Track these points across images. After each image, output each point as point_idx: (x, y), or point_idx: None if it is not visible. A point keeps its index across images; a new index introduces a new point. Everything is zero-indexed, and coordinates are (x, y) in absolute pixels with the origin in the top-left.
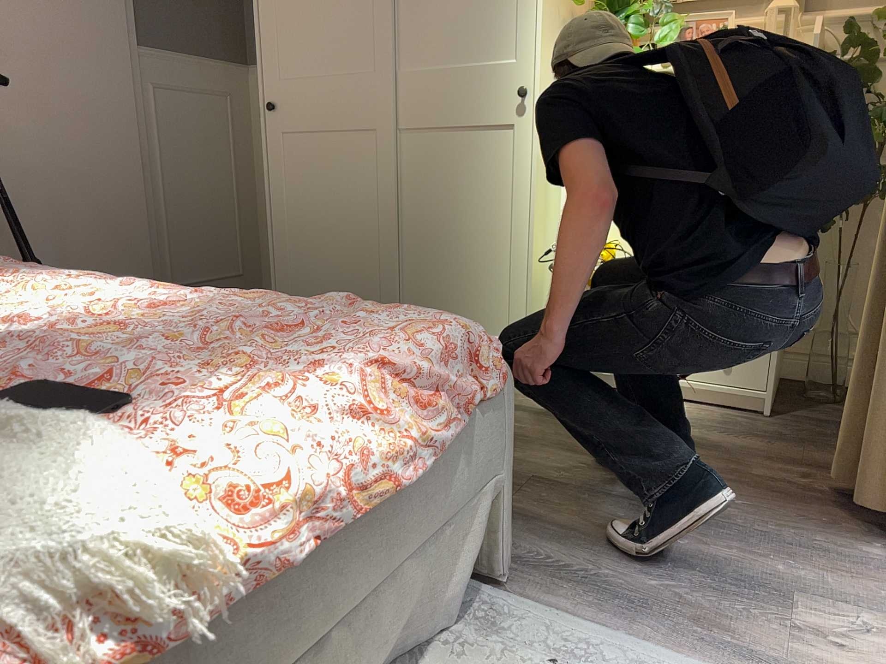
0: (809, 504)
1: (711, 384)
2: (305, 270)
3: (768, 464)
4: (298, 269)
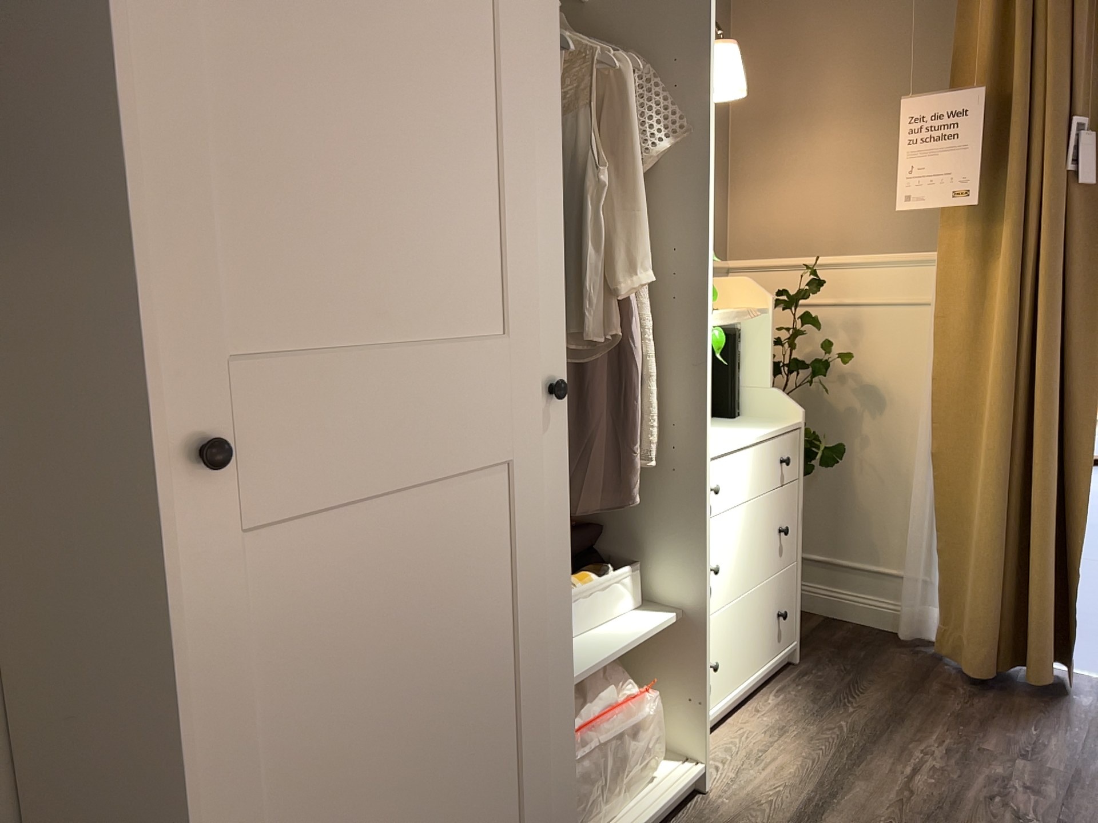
0: (1003, 701)
1: (774, 659)
2: None
3: (923, 696)
4: None
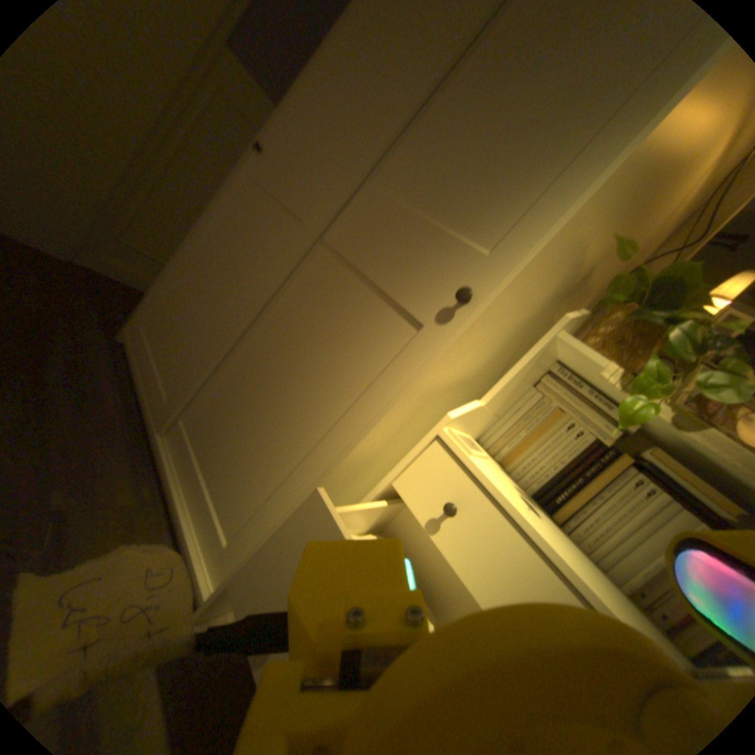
0: None
1: None
2: (167, 298)
3: None
4: (165, 293)
